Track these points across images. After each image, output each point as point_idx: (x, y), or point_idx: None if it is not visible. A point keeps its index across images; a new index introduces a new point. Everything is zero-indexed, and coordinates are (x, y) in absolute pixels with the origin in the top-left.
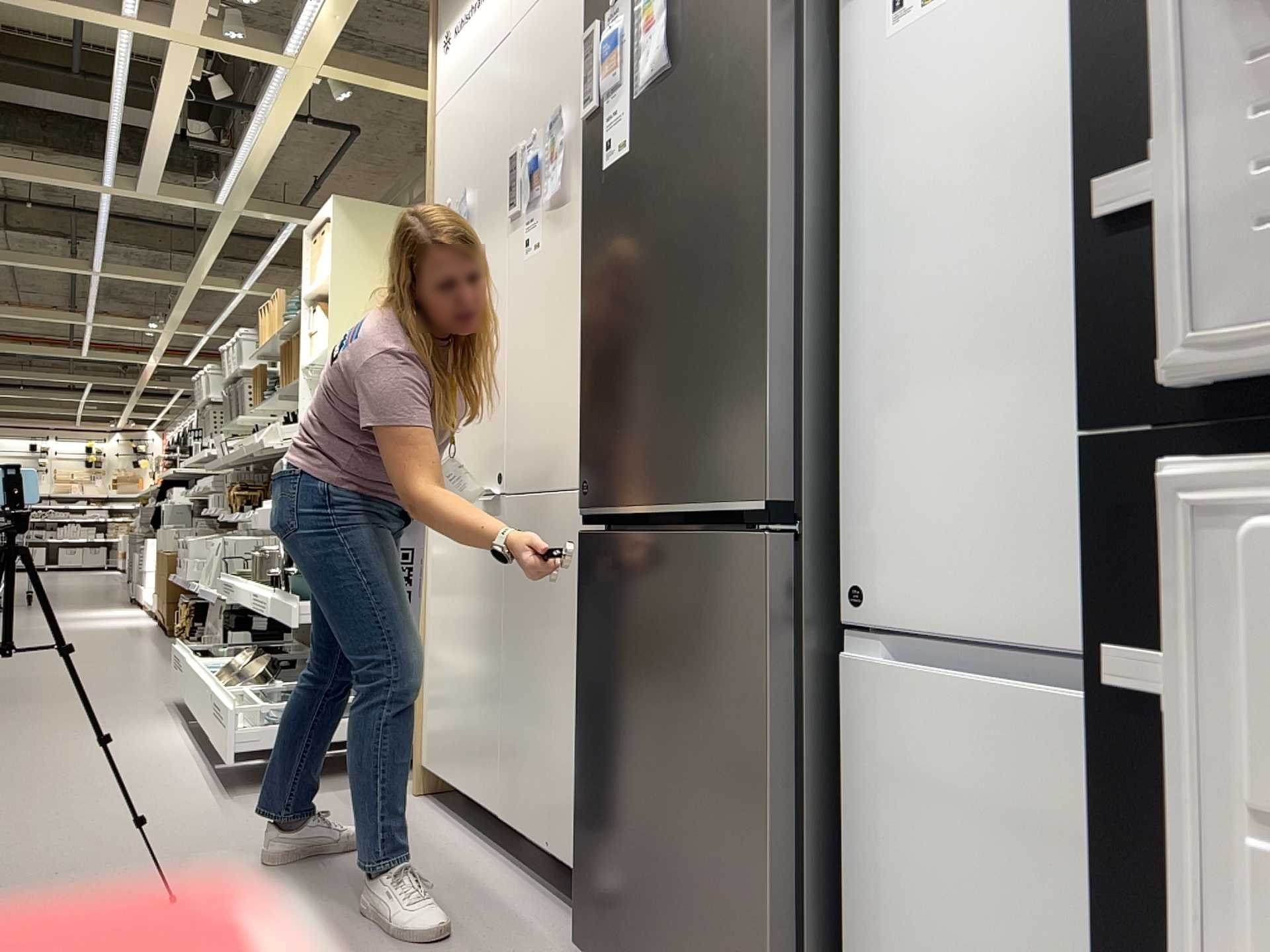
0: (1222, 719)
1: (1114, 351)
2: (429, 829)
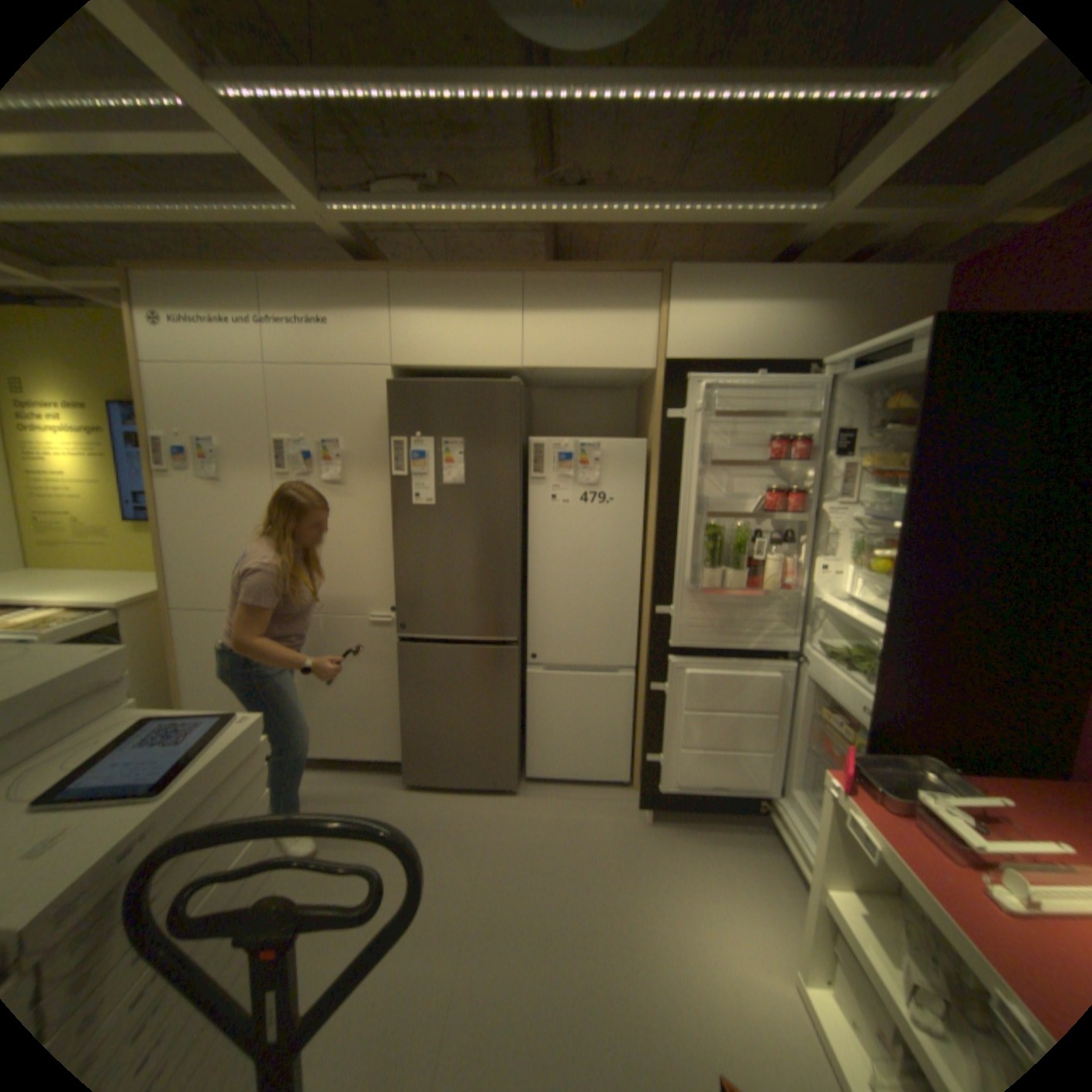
0: (670, 692)
1: (651, 633)
2: None
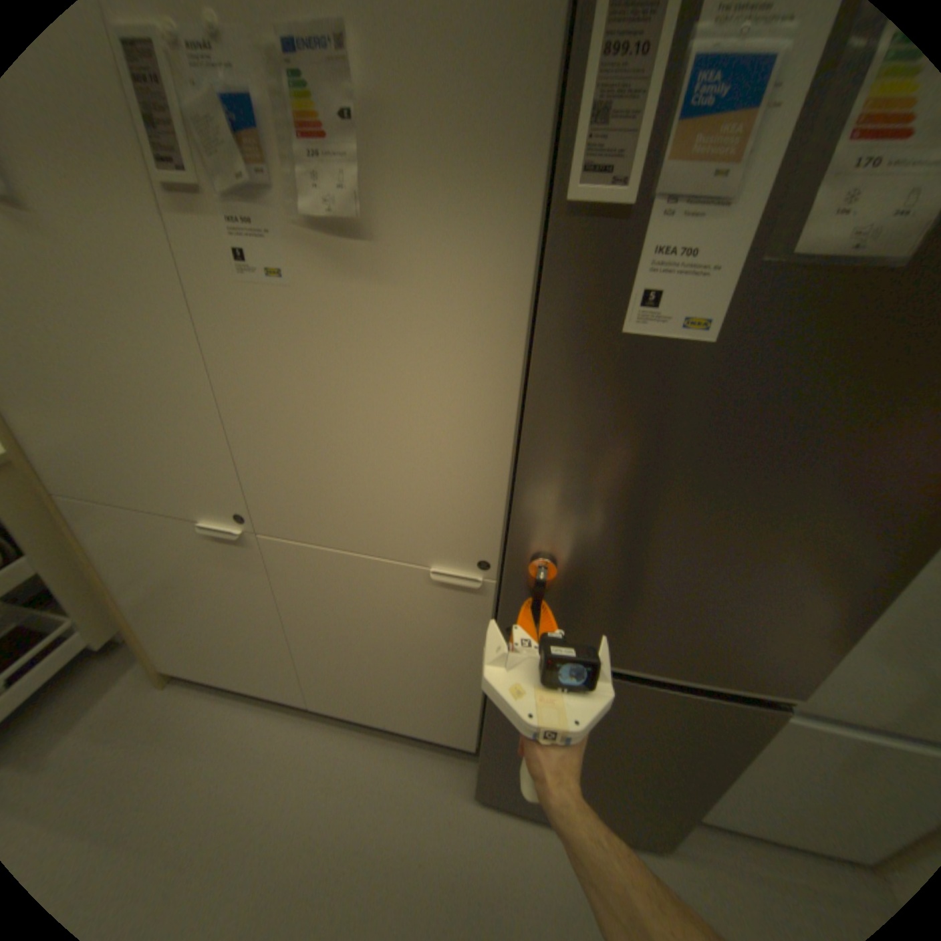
0: None
1: None
2: (222, 724)
